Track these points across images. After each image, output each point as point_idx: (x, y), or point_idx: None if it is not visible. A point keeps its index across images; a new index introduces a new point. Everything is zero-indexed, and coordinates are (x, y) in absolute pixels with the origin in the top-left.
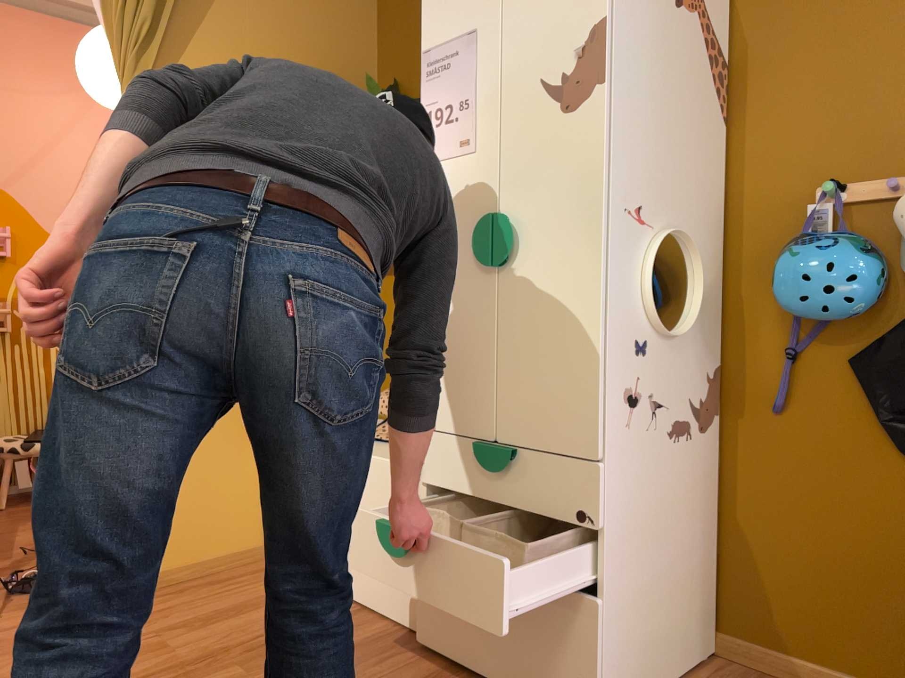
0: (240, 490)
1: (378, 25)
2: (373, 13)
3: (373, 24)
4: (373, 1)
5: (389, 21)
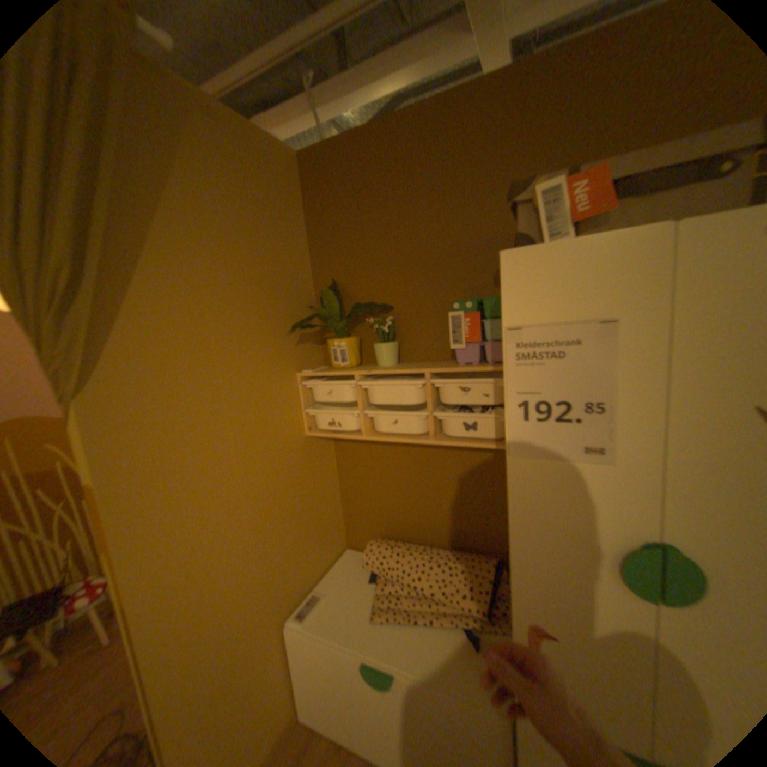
0: (268, 689)
1: (305, 227)
2: (300, 214)
3: (302, 225)
4: (299, 203)
5: (318, 223)
